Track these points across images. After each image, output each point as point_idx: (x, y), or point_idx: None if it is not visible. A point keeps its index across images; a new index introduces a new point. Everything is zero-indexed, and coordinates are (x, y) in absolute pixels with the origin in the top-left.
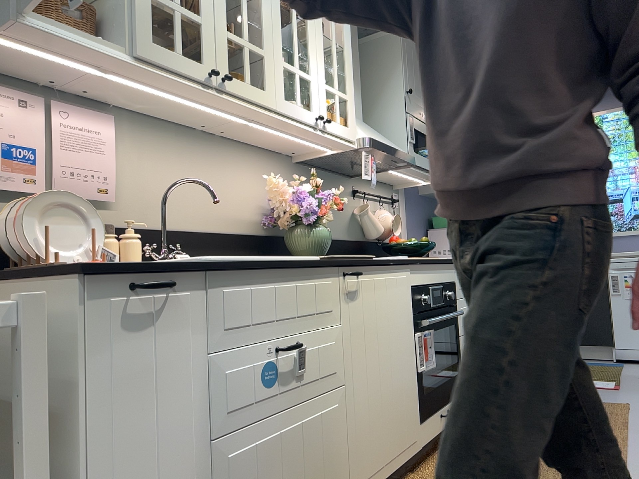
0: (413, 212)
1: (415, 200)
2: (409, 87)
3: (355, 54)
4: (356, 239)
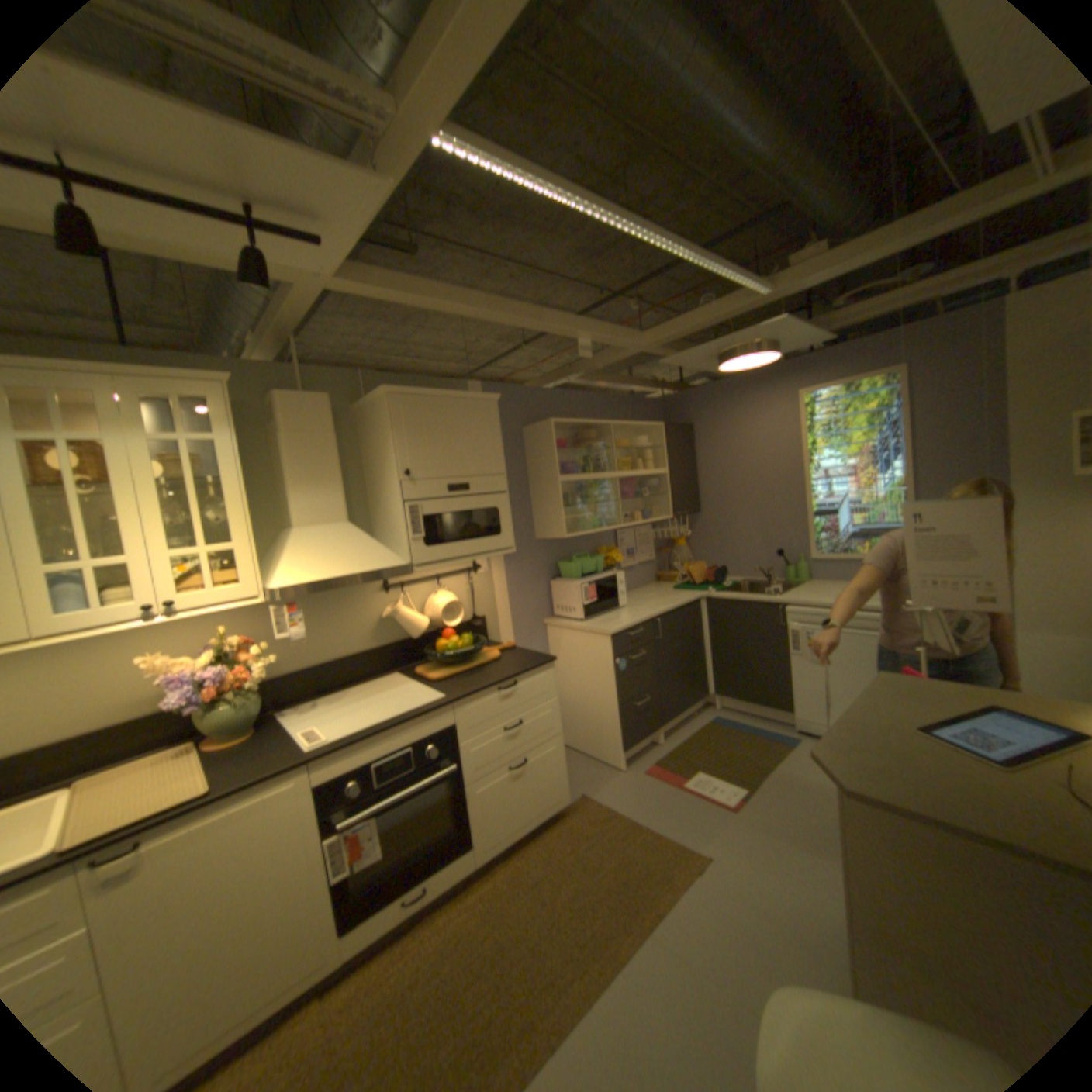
0: (518, 567)
1: (524, 550)
2: (411, 464)
3: (322, 439)
4: (391, 643)
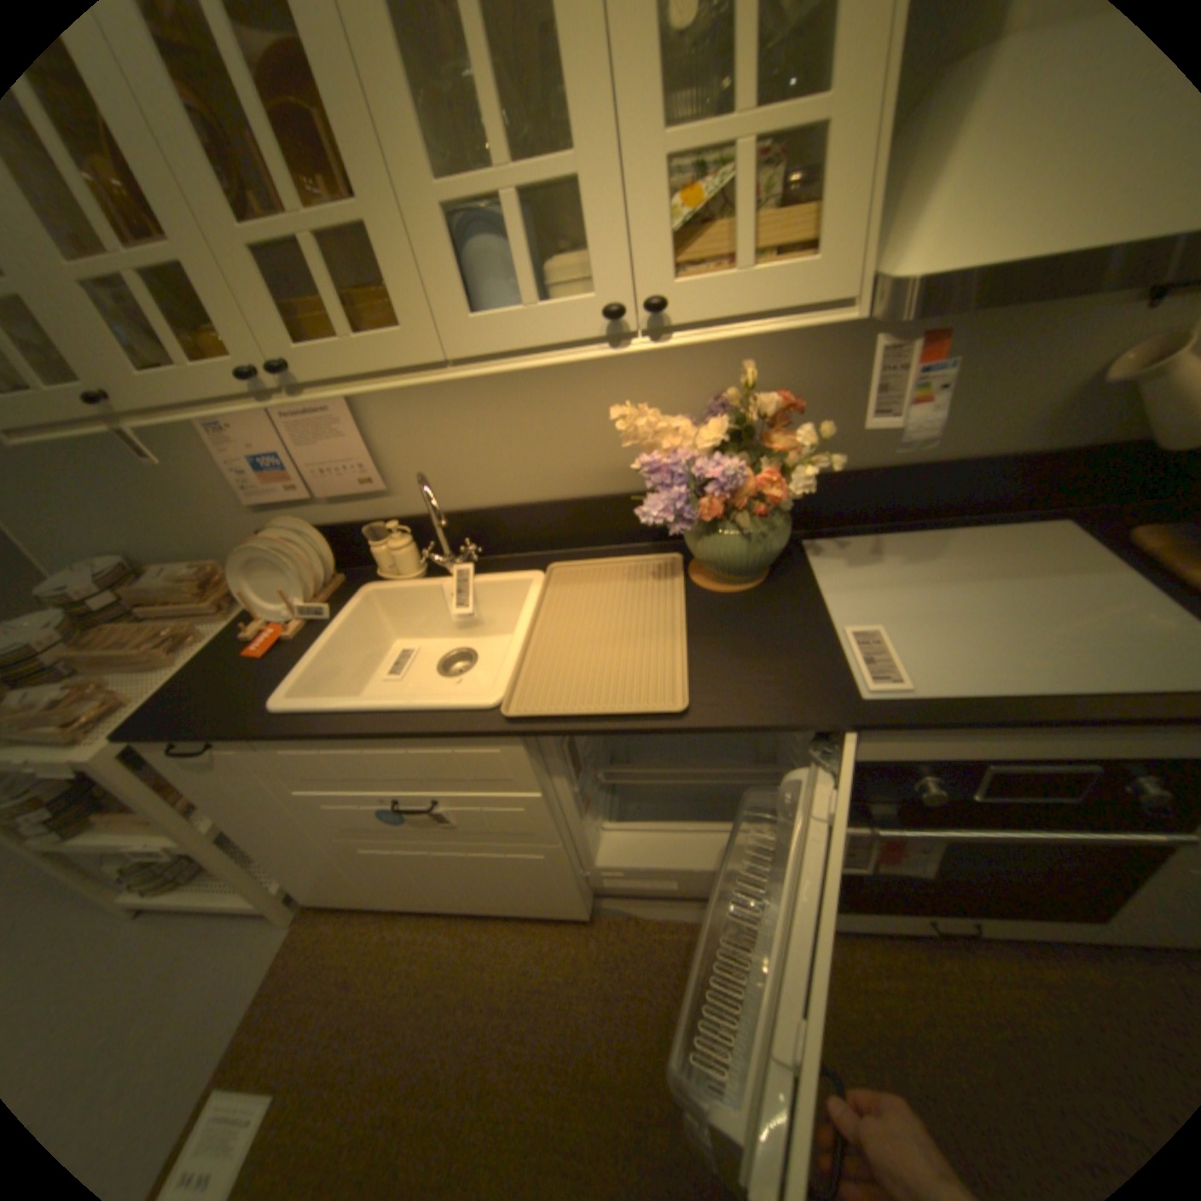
0: None
1: None
2: None
3: None
4: (1086, 444)
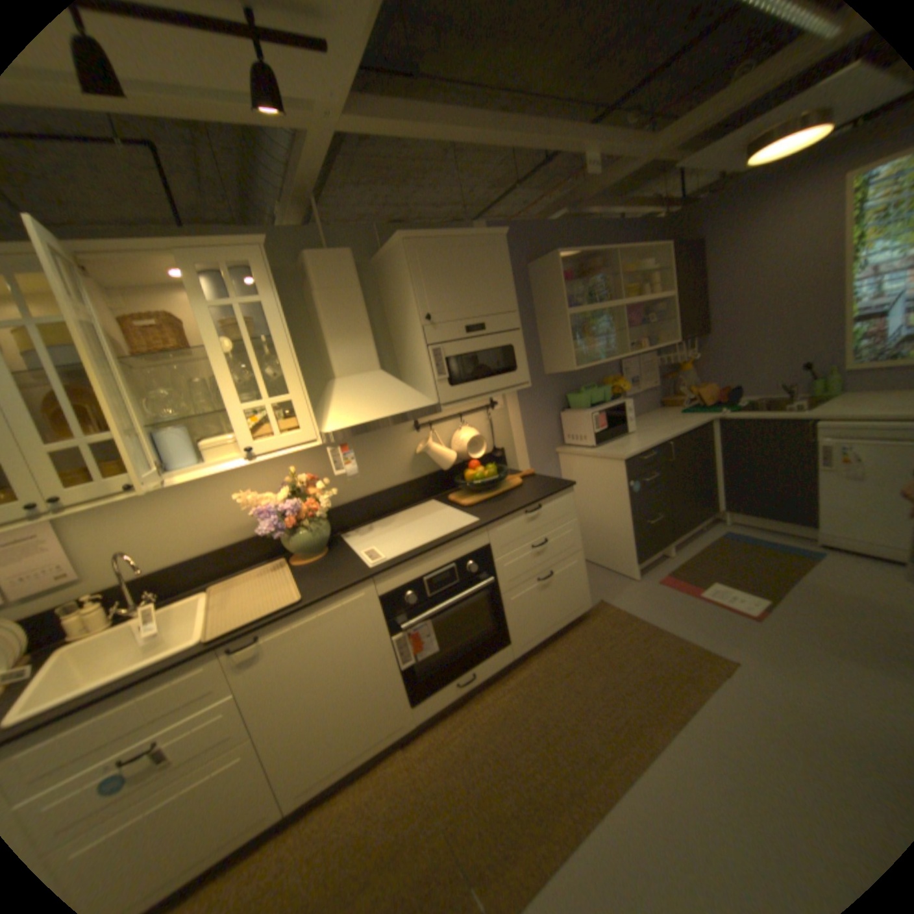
0: (530, 401)
1: (535, 385)
2: (430, 308)
3: (350, 293)
4: (425, 474)
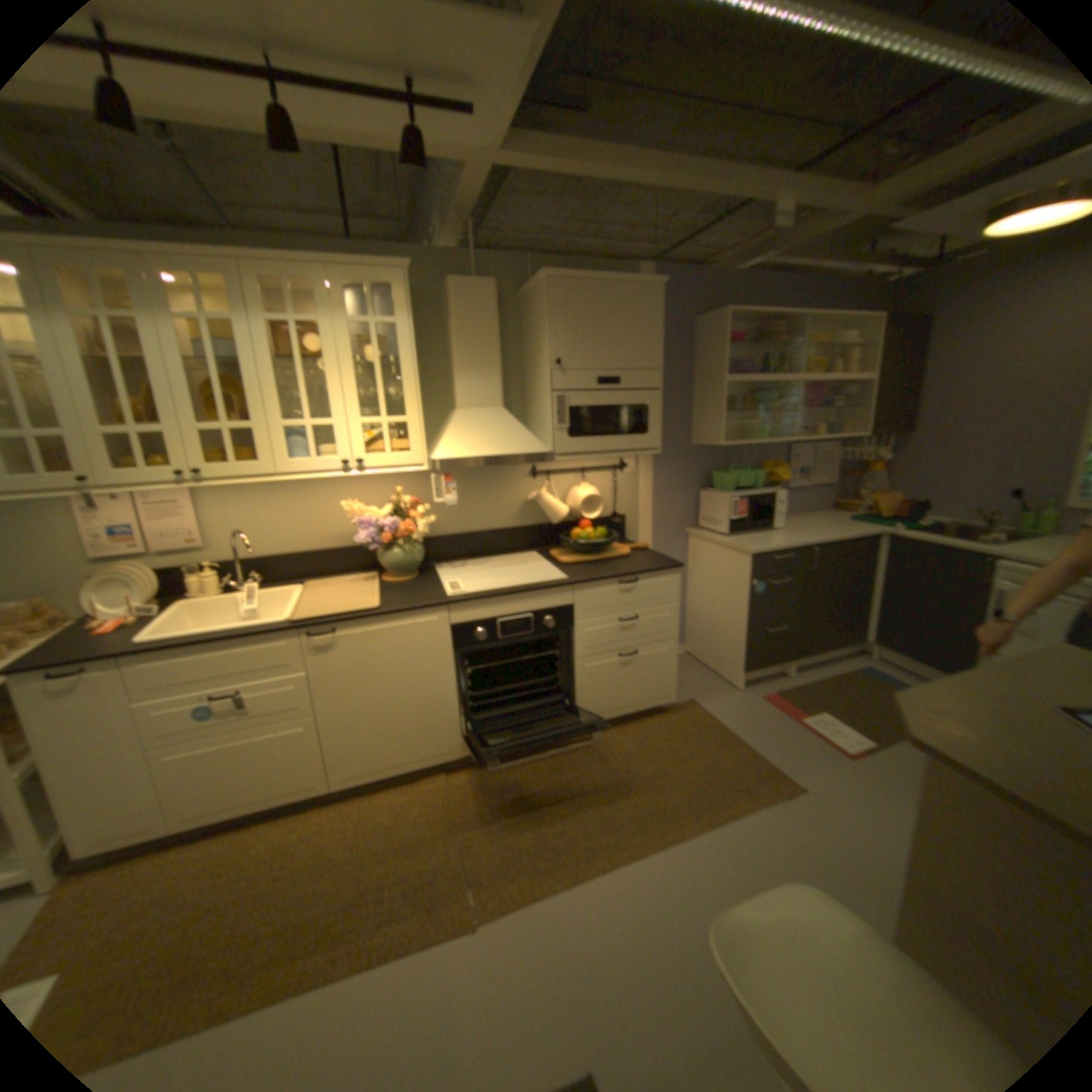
0: (668, 471)
1: (678, 455)
2: (564, 353)
3: (487, 326)
4: (534, 525)
